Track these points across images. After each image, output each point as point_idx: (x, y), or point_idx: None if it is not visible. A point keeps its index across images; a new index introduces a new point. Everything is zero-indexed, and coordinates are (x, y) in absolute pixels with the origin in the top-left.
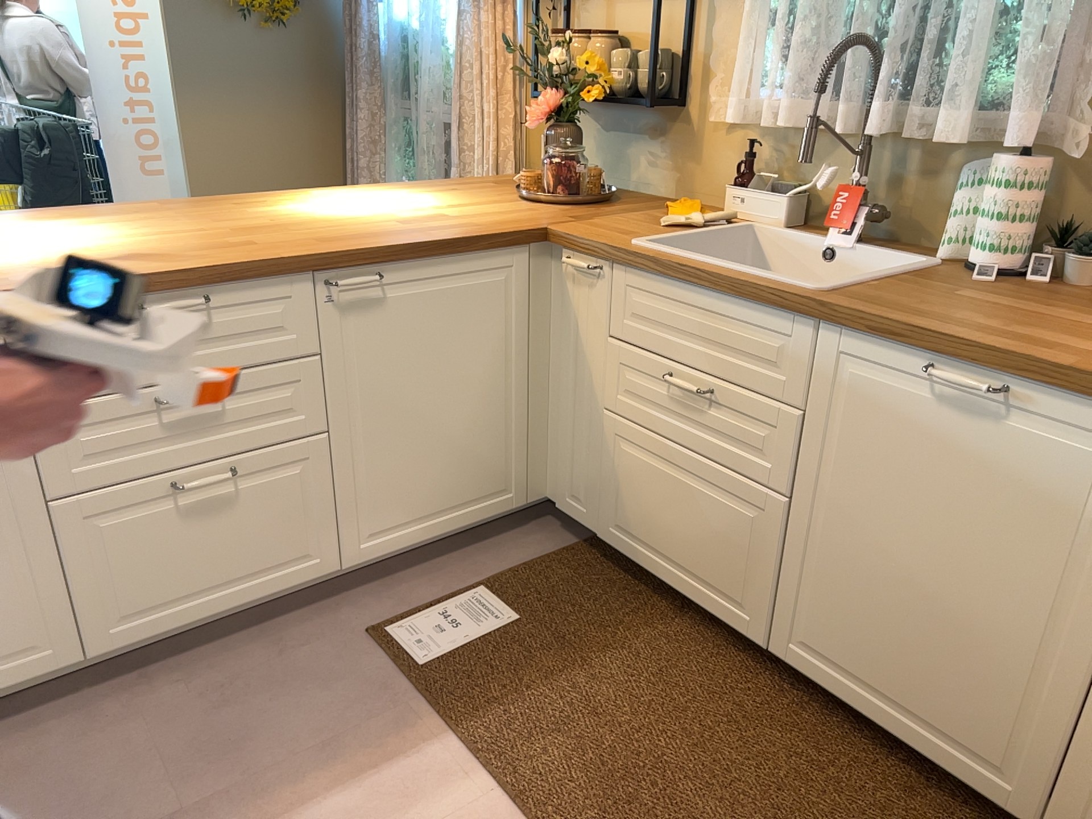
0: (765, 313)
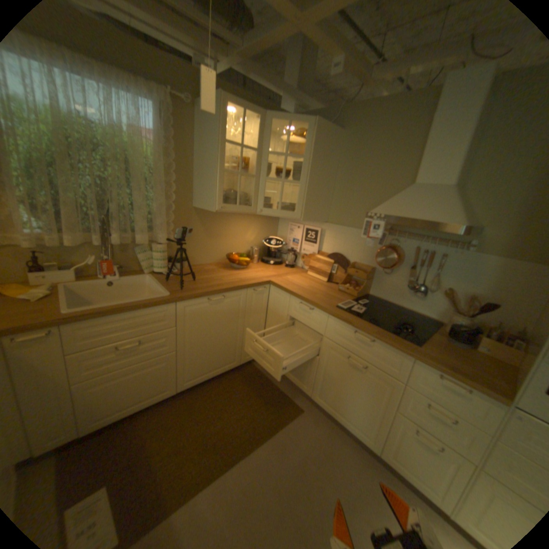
0: (156, 309)
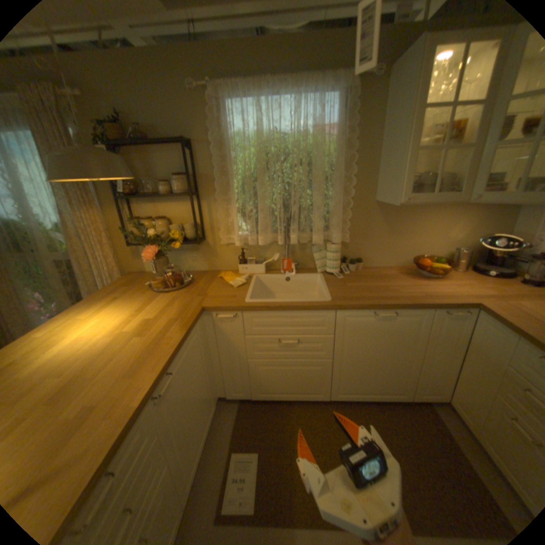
0: (316, 312)
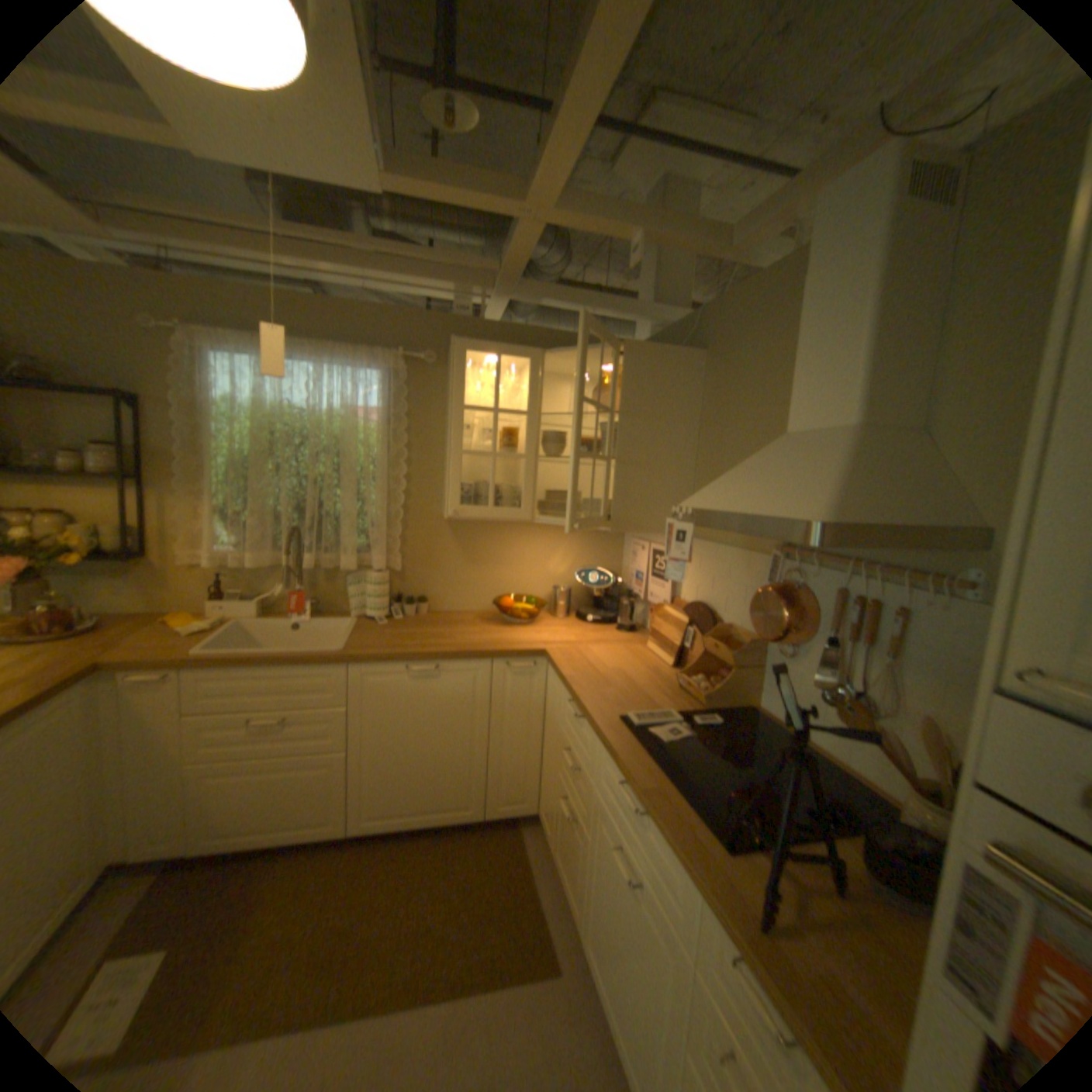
0: (314, 668)
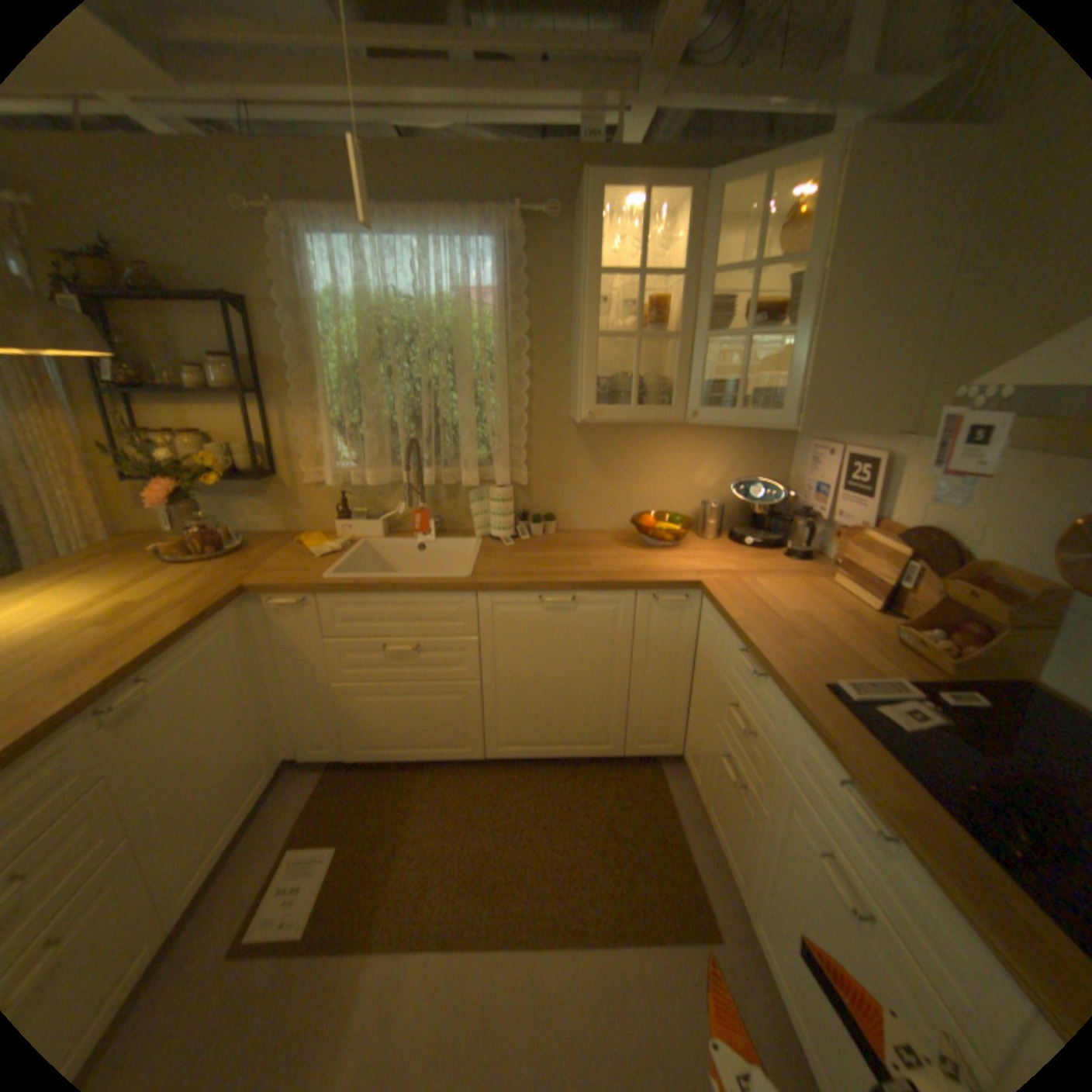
0: (443, 595)
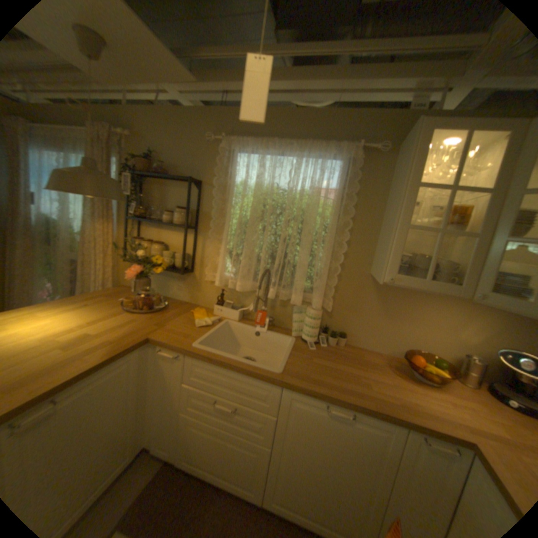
0: (259, 382)
